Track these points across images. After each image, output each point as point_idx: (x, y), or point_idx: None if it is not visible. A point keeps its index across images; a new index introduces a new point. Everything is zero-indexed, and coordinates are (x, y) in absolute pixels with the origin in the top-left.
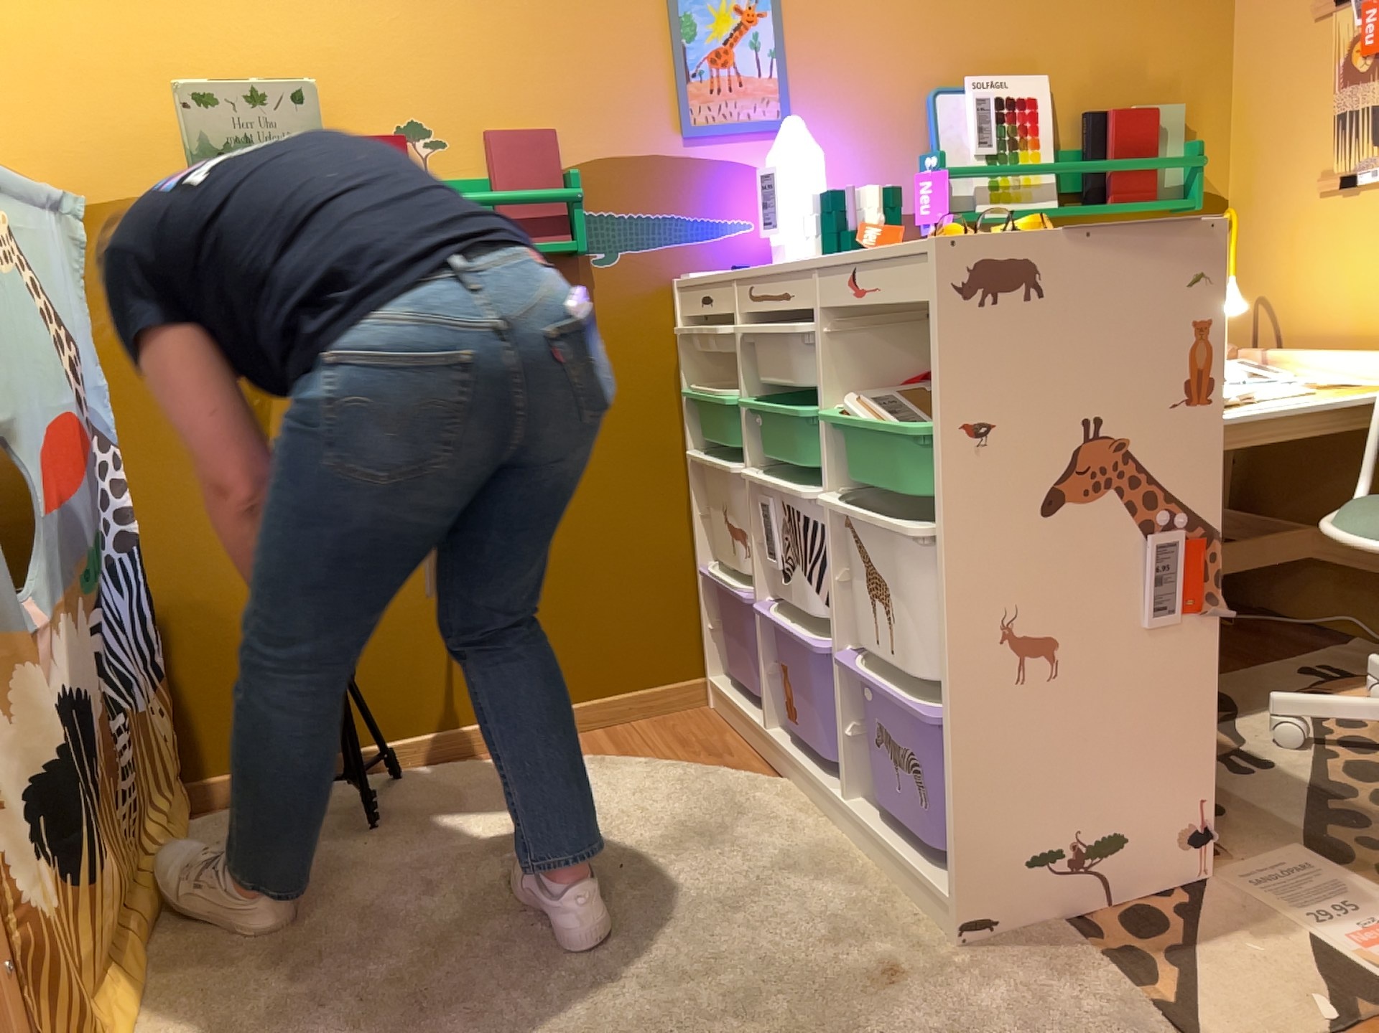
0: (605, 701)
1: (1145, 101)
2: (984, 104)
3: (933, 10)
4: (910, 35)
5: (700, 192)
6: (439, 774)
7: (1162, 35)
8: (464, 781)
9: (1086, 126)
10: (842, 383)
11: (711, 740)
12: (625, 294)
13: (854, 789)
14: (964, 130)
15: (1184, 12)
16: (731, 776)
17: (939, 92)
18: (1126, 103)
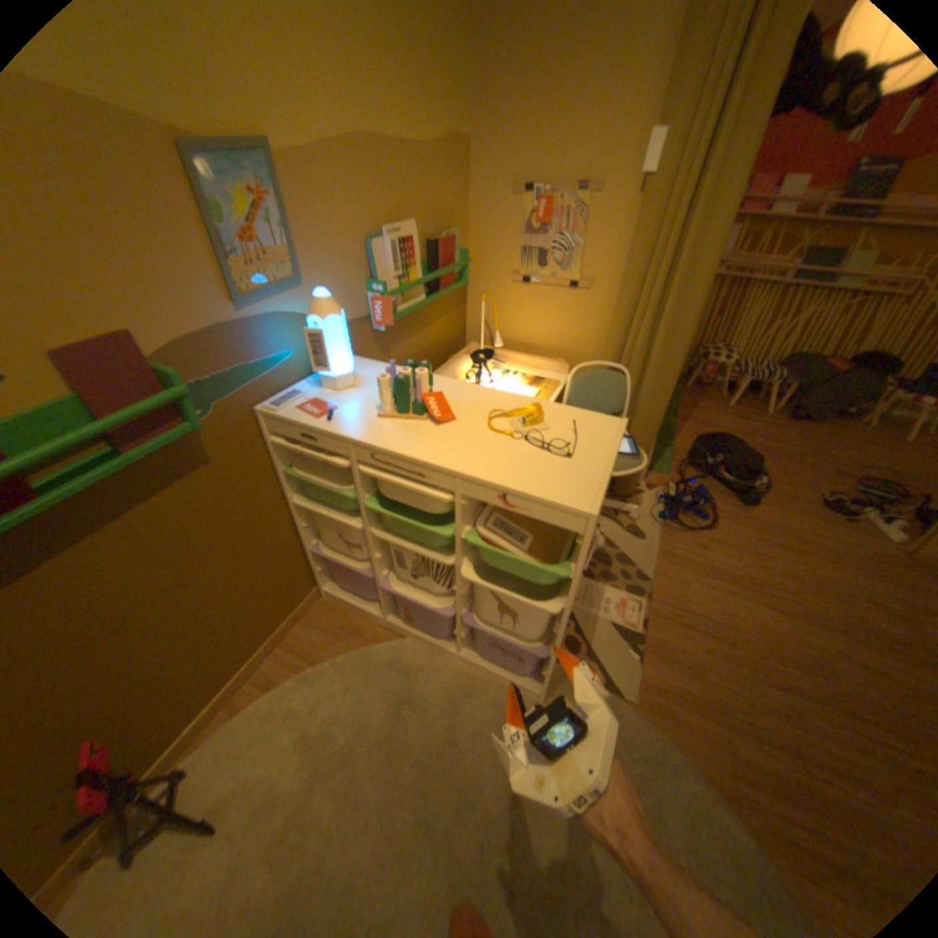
0: (275, 633)
1: (445, 226)
2: (395, 245)
3: (362, 178)
4: (353, 198)
5: (256, 341)
6: (214, 751)
7: (449, 186)
8: (237, 746)
9: (430, 247)
10: (465, 517)
11: (345, 623)
12: (226, 431)
13: (462, 647)
14: (386, 261)
15: (456, 172)
16: (380, 648)
17: (372, 238)
18: (439, 228)
